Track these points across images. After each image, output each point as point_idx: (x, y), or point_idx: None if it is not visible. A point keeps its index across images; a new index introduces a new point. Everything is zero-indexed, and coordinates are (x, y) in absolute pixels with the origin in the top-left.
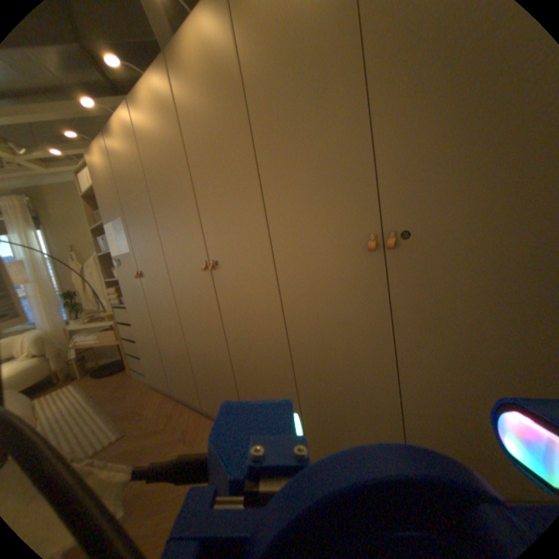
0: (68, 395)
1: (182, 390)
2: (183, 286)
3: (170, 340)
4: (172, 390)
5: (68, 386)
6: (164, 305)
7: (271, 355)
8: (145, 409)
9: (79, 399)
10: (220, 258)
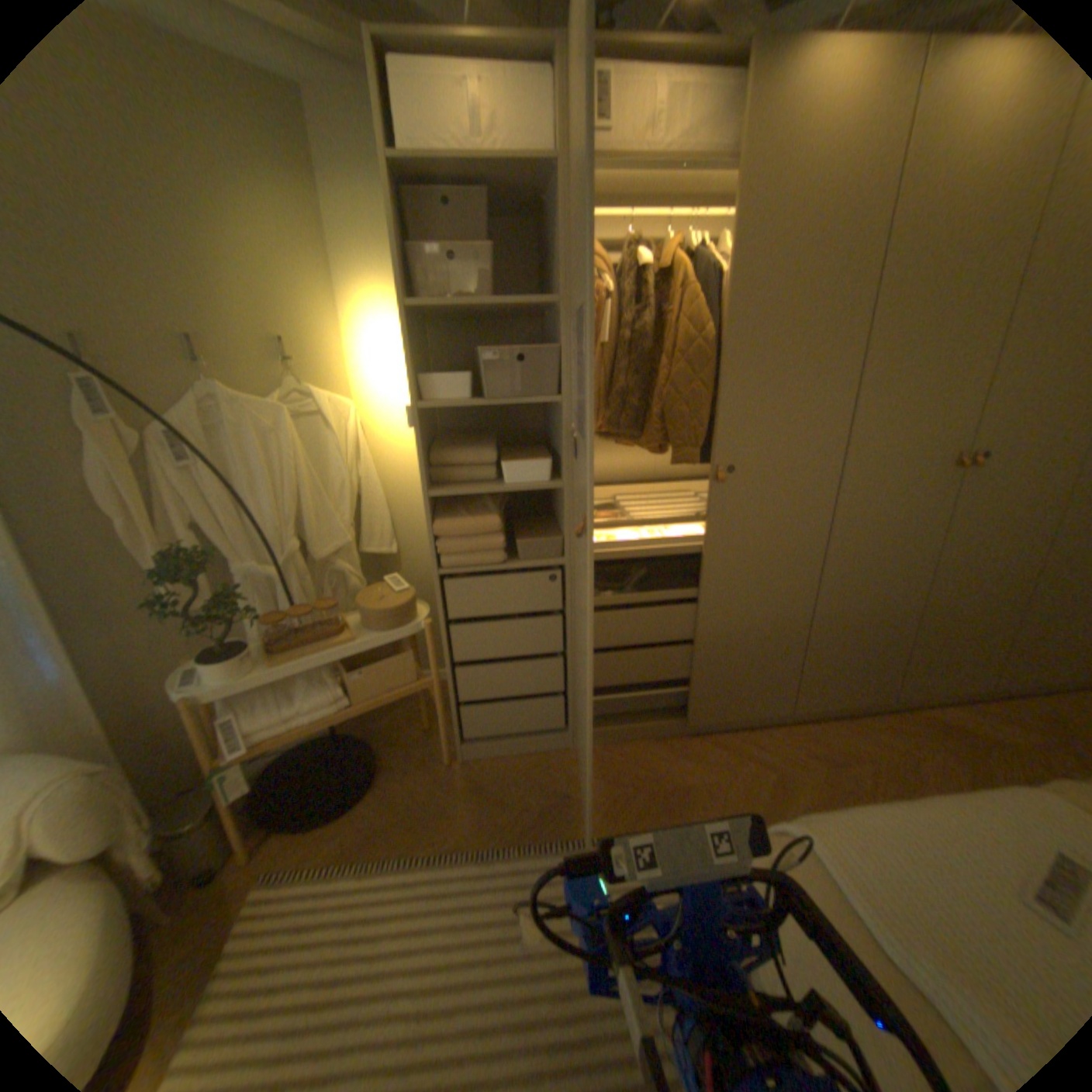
0: (354, 898)
1: (747, 702)
2: (879, 497)
3: (761, 612)
4: (702, 716)
5: (264, 893)
6: (784, 541)
7: (1012, 578)
8: (670, 778)
9: (435, 874)
10: (999, 450)
